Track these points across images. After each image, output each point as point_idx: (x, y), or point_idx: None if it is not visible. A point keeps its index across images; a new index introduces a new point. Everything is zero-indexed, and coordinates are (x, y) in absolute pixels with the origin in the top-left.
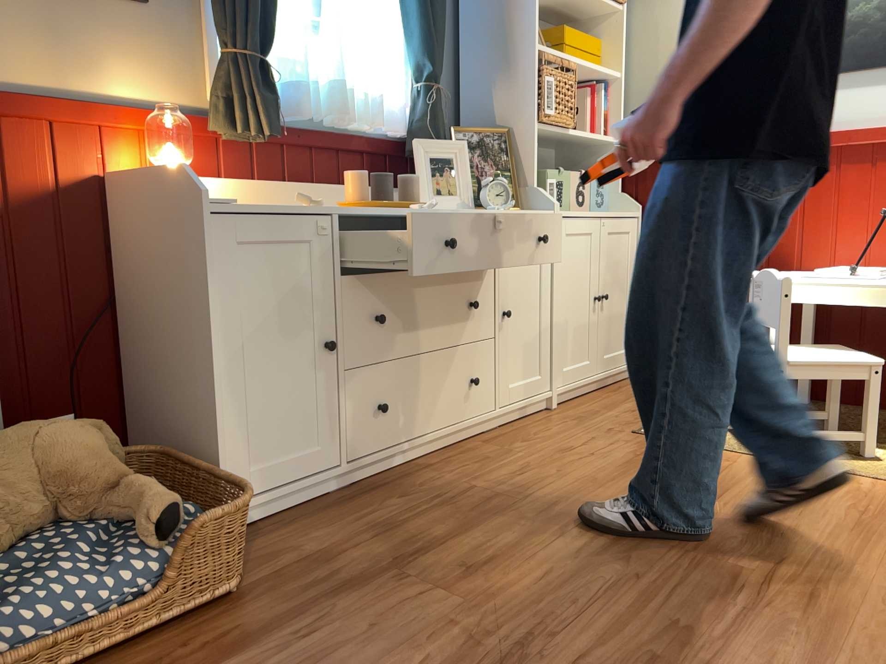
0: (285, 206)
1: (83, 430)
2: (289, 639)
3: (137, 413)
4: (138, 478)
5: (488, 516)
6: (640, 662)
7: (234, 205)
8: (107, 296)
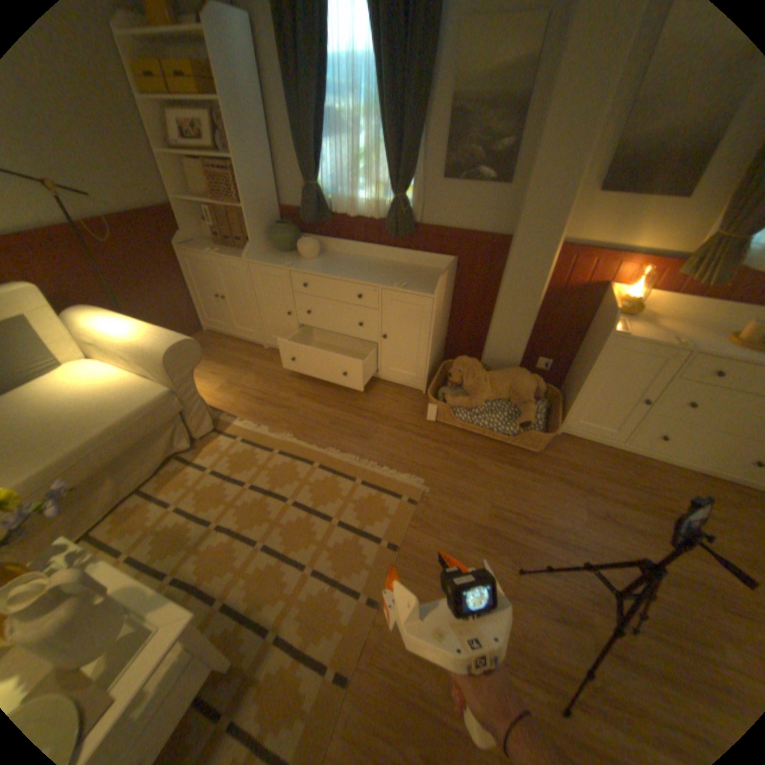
0: (669, 338)
1: (530, 381)
2: (532, 478)
3: (570, 372)
4: (533, 405)
5: (656, 515)
6: (604, 594)
7: (636, 332)
8: (586, 327)
